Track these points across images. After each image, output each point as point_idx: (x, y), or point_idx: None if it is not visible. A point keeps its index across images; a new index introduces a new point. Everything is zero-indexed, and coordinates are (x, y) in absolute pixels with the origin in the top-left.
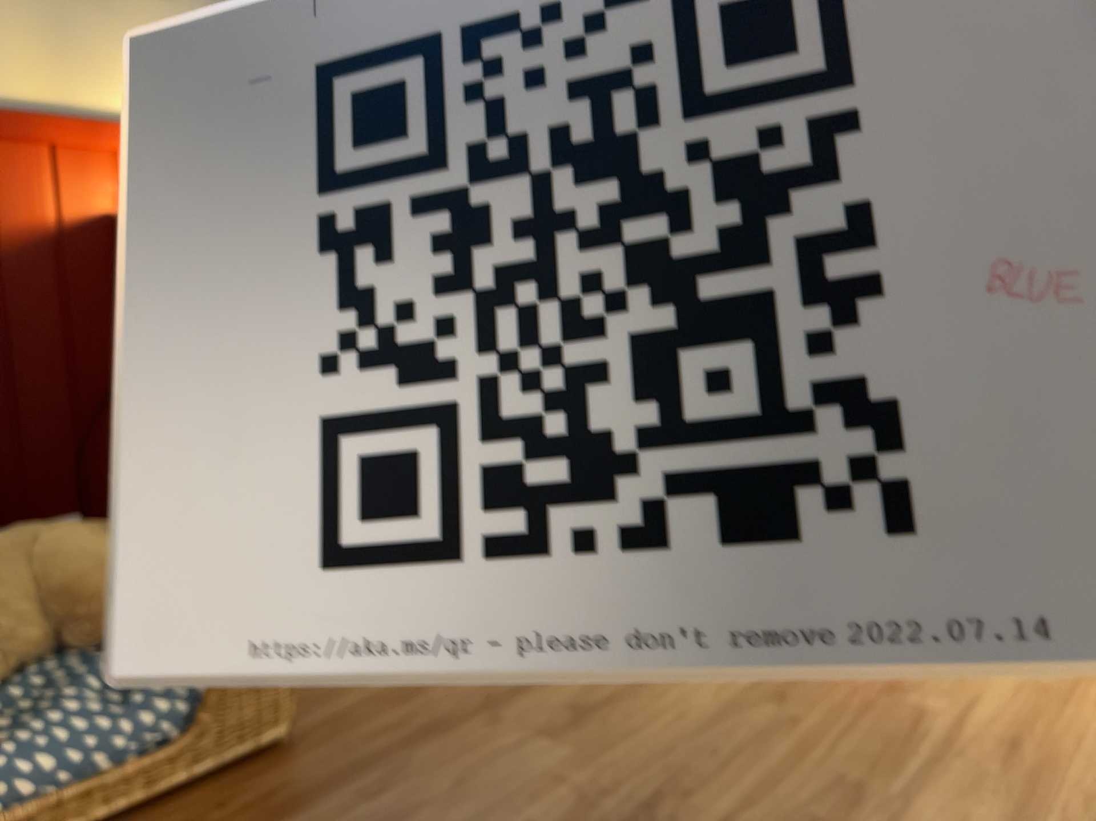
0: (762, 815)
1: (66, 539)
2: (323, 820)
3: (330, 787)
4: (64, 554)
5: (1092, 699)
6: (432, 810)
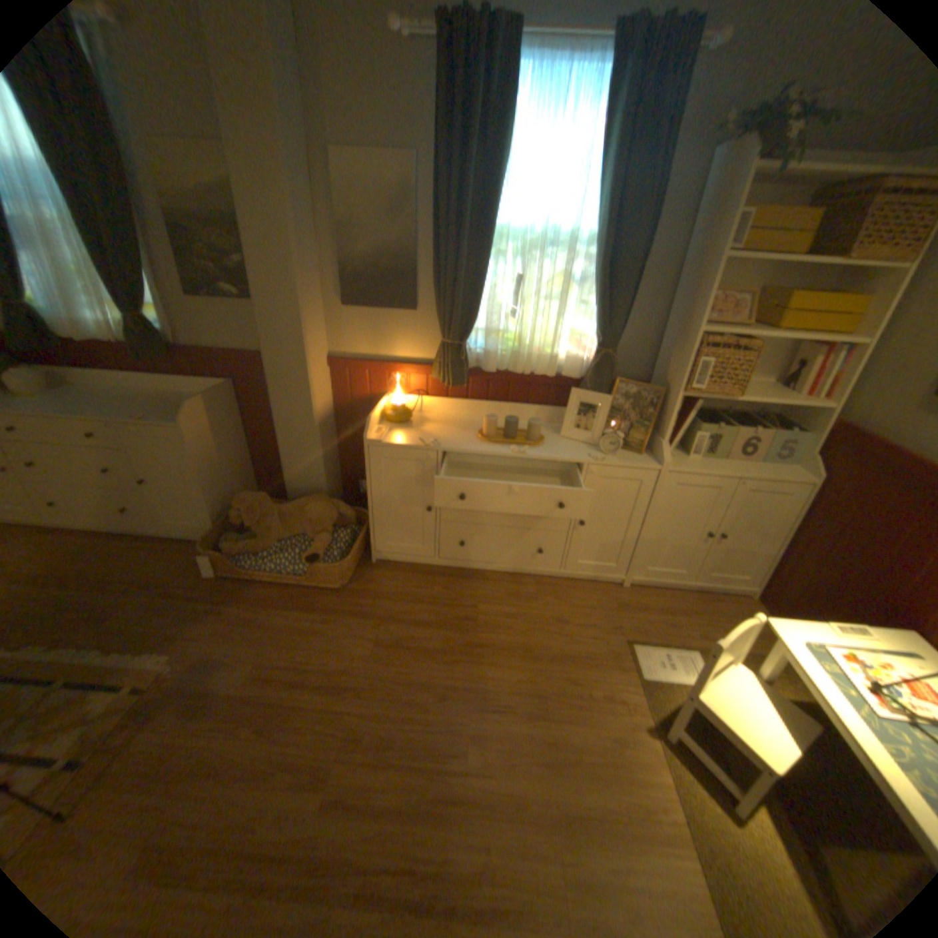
0: (359, 723)
1: (315, 508)
2: (311, 620)
3: (325, 612)
4: (312, 513)
5: (528, 835)
6: (325, 639)
